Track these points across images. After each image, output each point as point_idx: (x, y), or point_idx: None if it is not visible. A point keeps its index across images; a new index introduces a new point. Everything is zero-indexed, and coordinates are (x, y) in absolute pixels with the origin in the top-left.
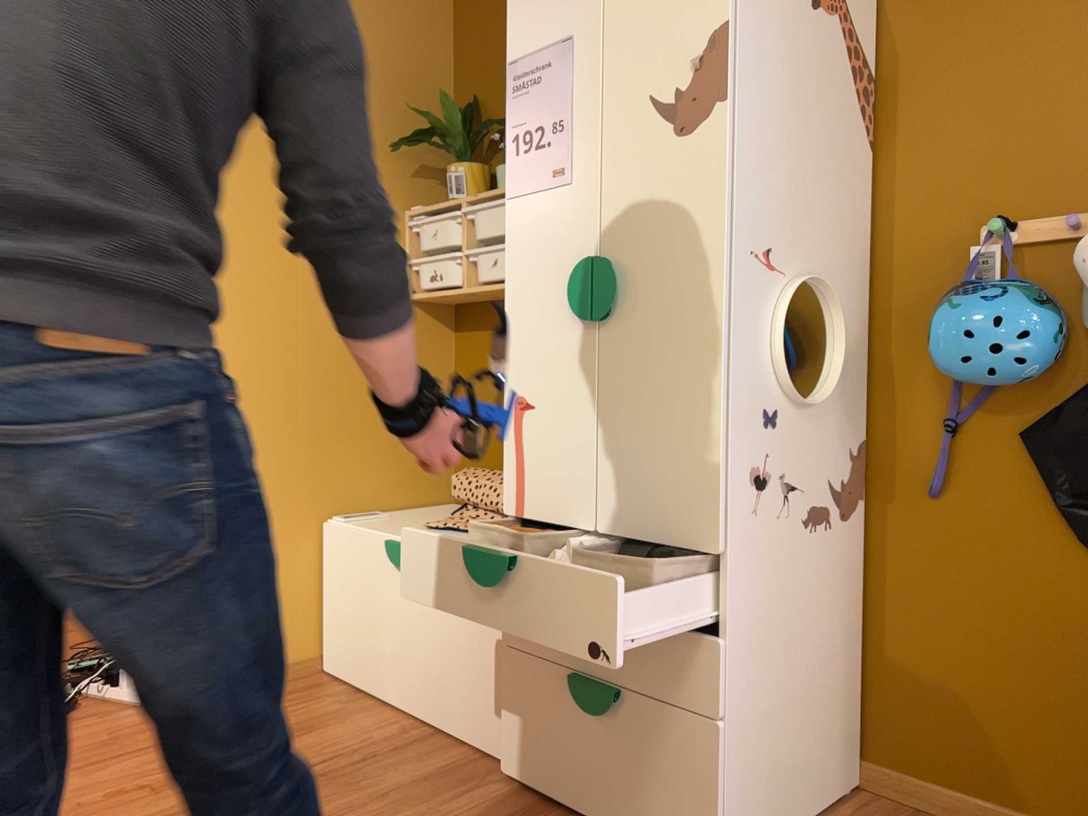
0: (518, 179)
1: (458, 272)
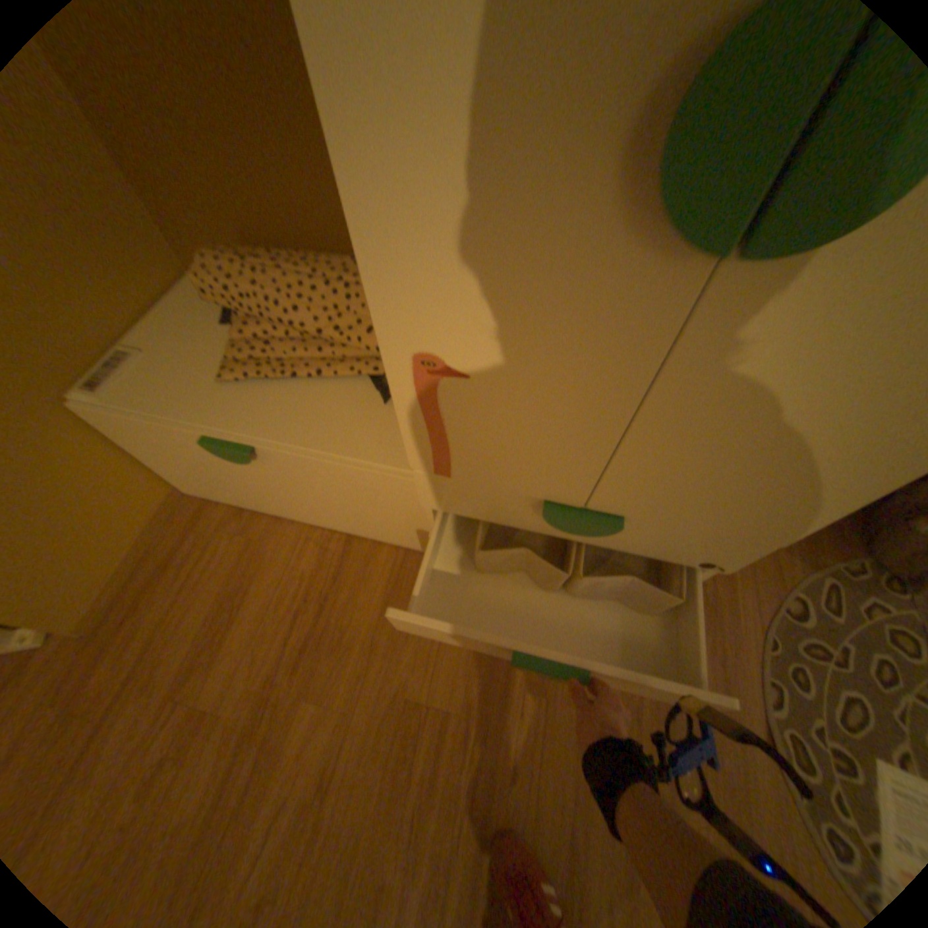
0: None
1: None
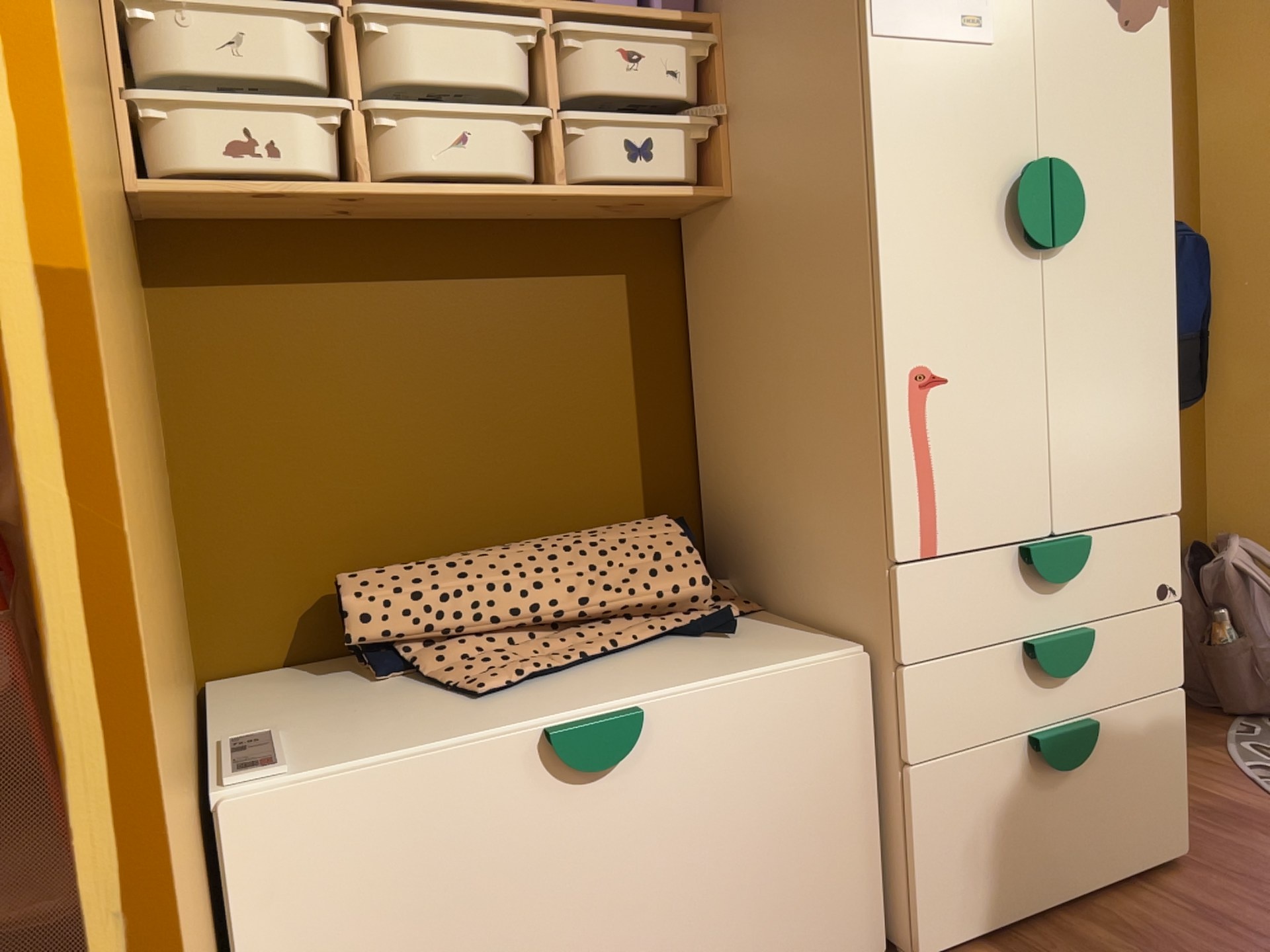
0: (896, 9)
1: (321, 148)
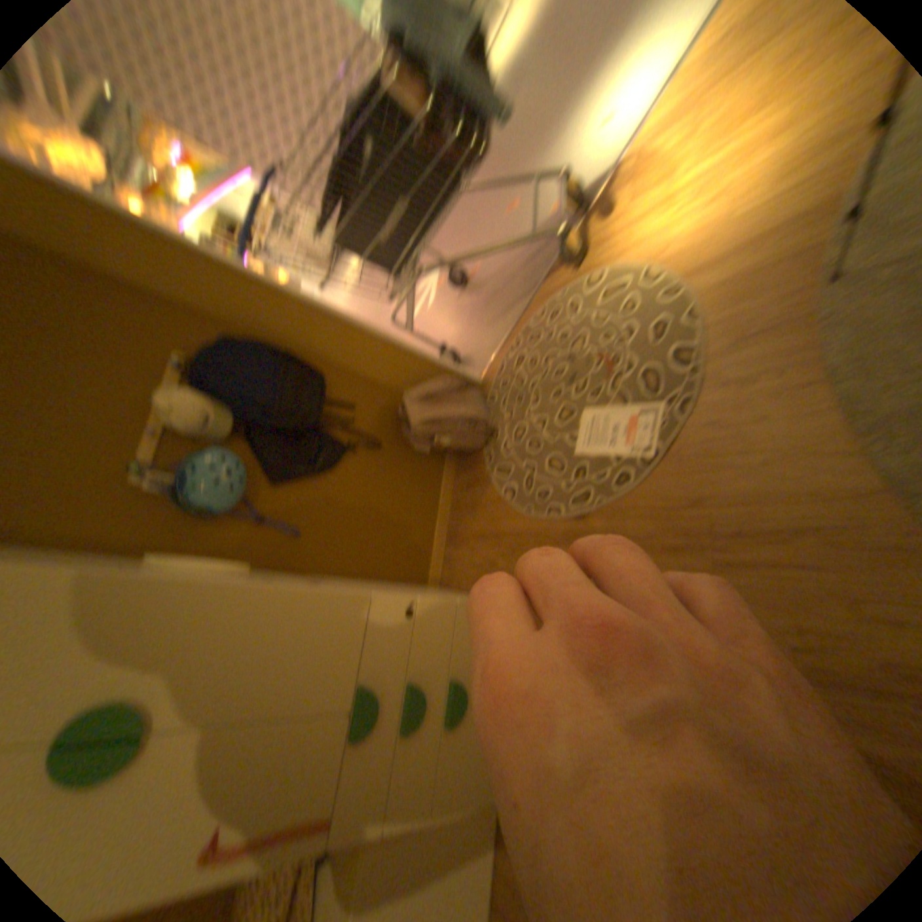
0: None
1: None
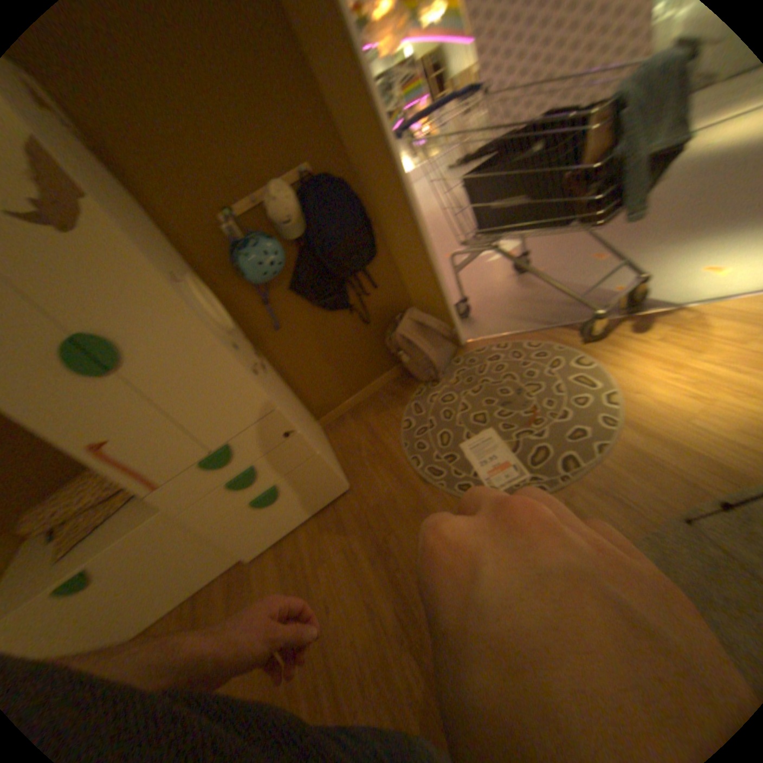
0: None
1: None
